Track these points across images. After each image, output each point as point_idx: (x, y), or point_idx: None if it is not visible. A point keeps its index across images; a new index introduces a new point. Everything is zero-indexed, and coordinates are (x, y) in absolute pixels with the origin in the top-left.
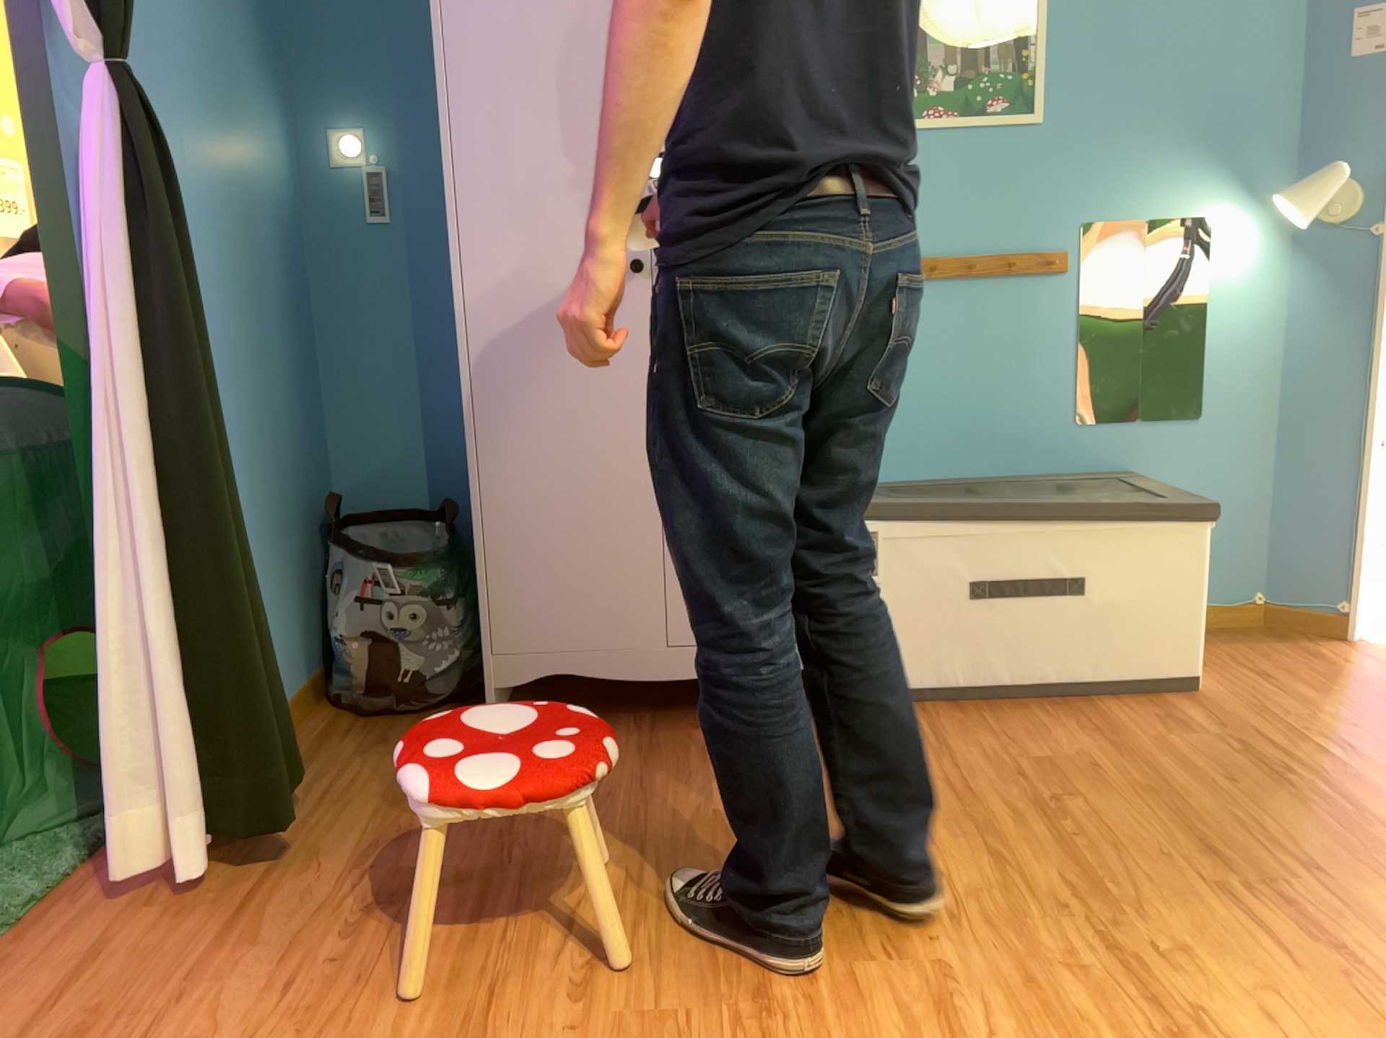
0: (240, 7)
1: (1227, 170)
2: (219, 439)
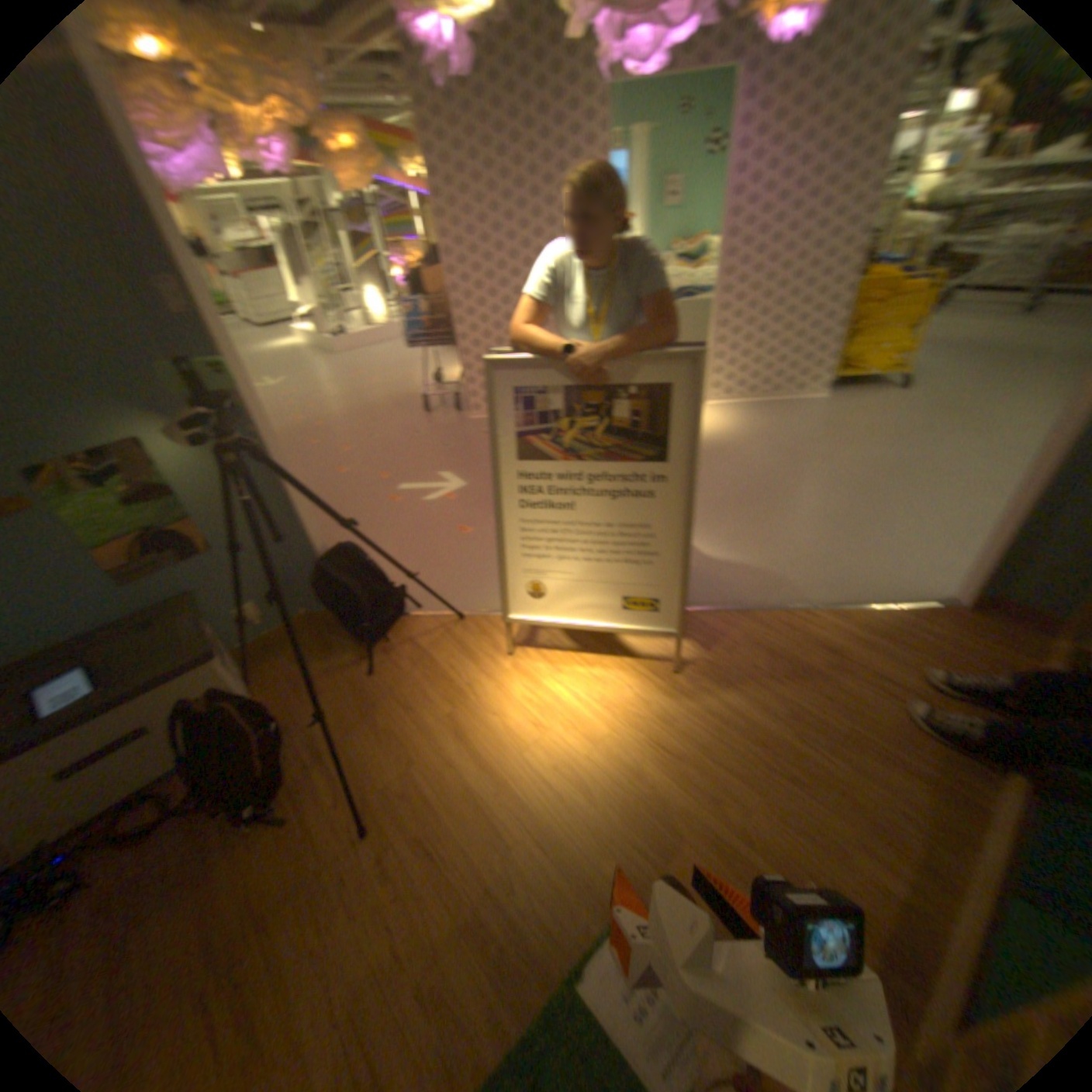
0: None
1: (122, 403)
2: None
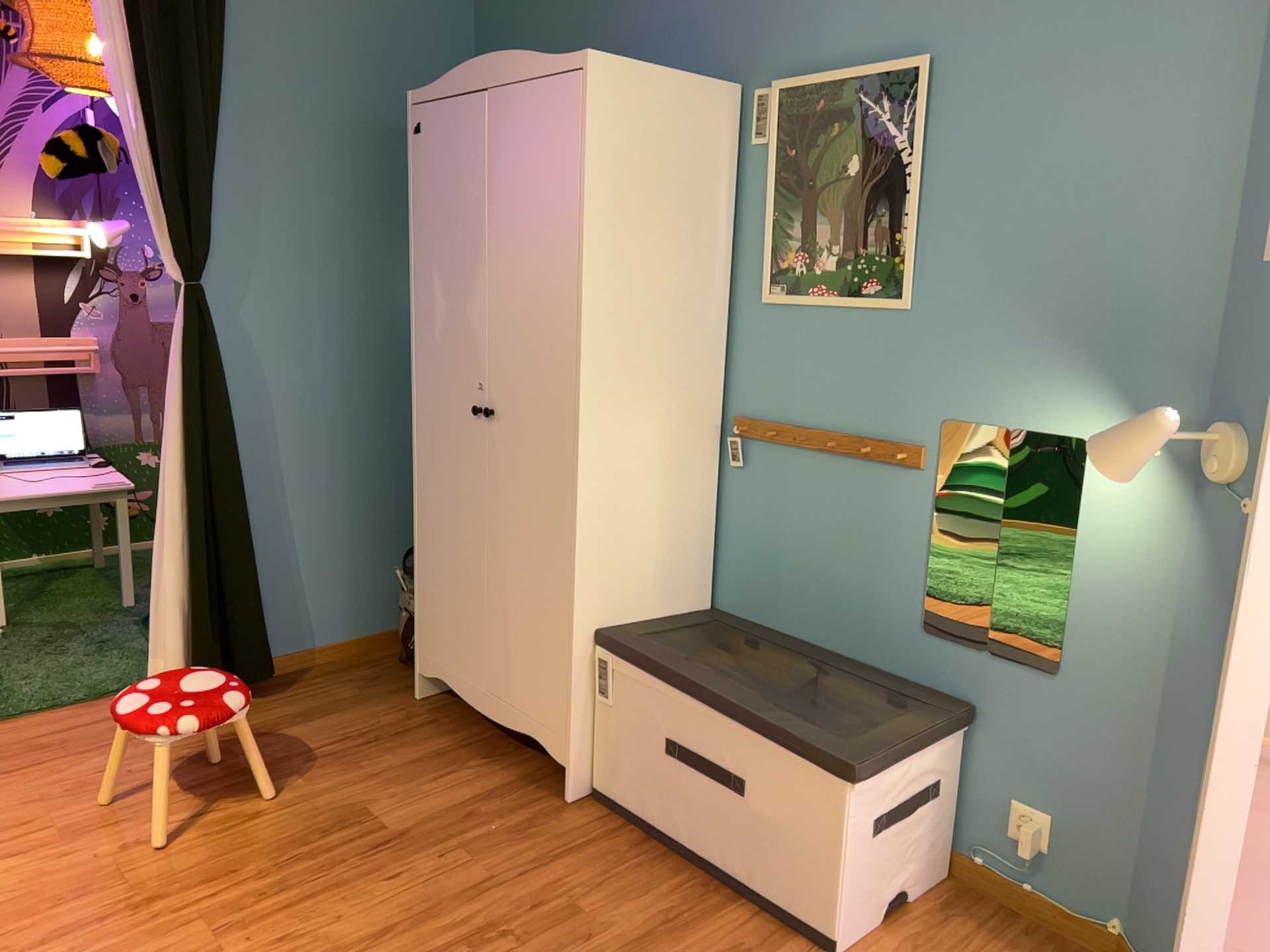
0: (405, 202)
1: (1110, 385)
2: (236, 480)
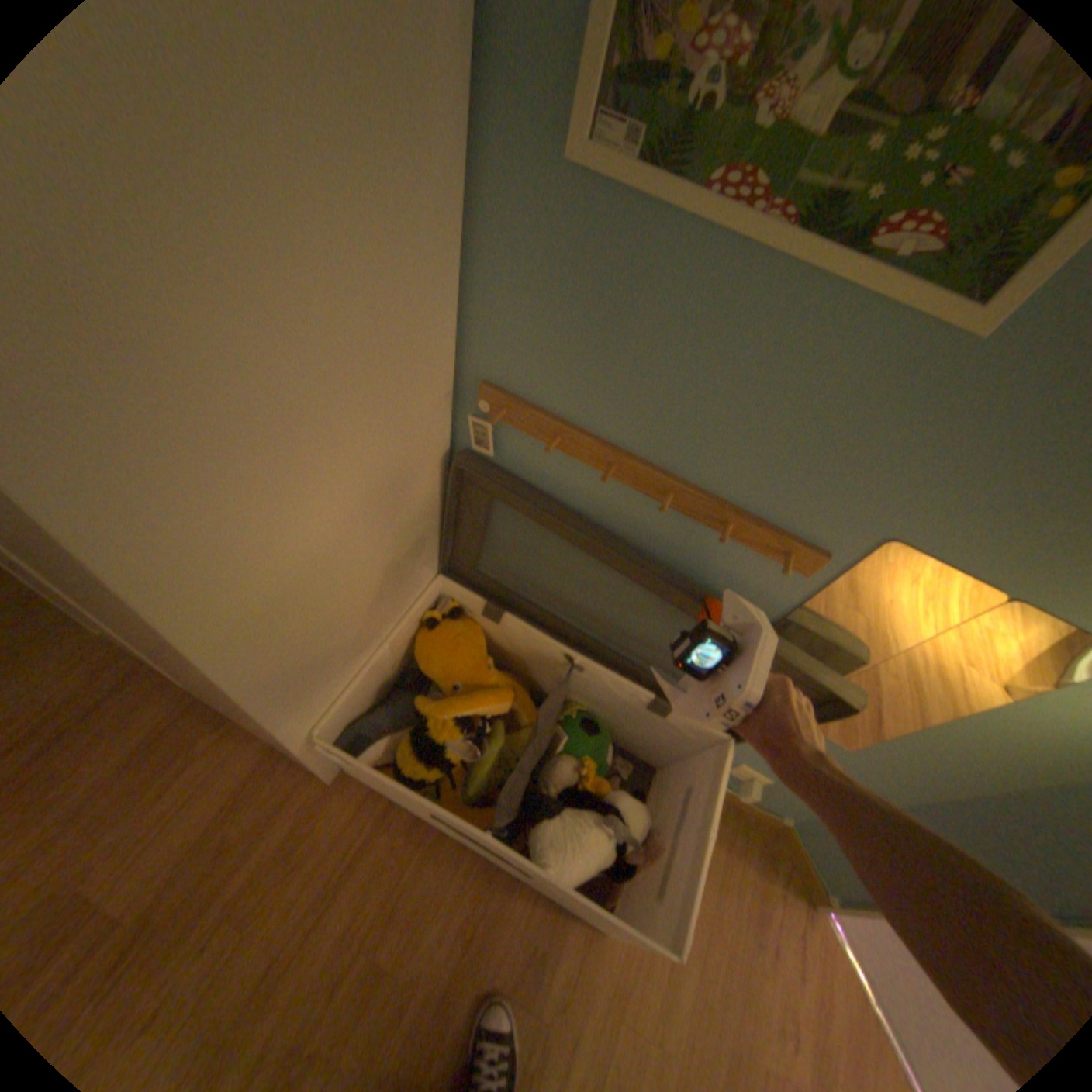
0: None
1: None
2: None
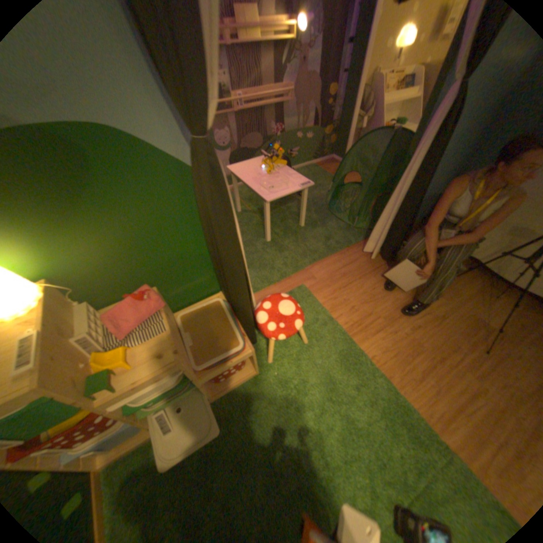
0: None
1: None
2: (429, 183)
